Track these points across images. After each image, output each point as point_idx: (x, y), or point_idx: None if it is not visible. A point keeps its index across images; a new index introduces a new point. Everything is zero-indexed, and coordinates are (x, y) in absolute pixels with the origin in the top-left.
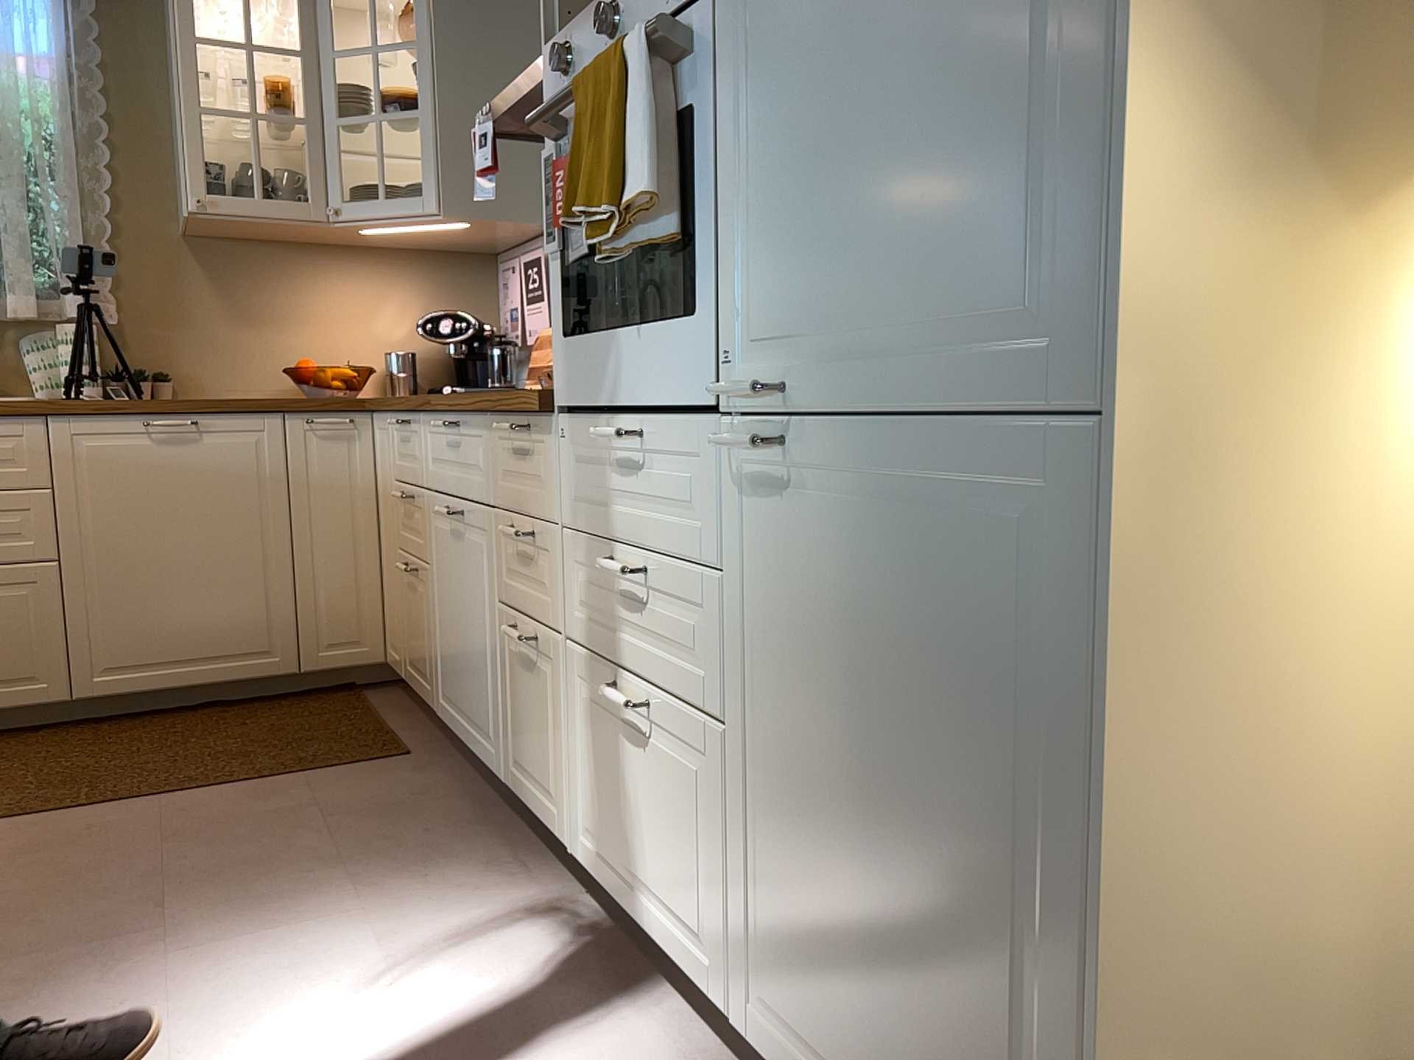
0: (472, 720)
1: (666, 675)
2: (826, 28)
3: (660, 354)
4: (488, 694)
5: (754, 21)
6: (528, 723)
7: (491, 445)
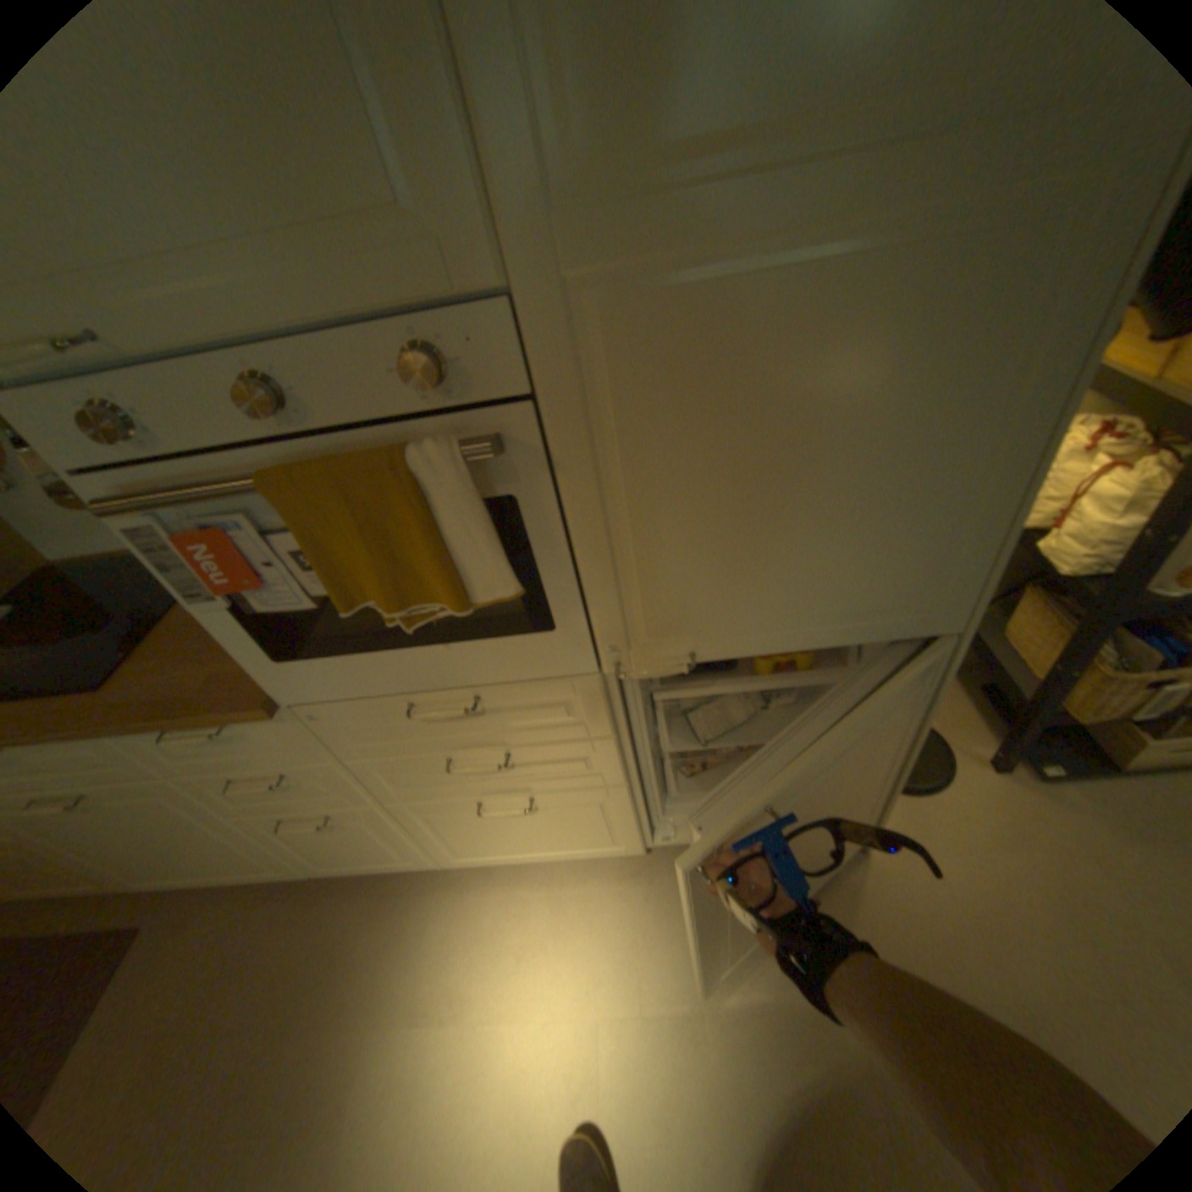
0: (216, 875)
1: (539, 785)
2: (723, 459)
3: (485, 657)
4: (240, 858)
5: (602, 438)
6: (332, 849)
7: (119, 749)
